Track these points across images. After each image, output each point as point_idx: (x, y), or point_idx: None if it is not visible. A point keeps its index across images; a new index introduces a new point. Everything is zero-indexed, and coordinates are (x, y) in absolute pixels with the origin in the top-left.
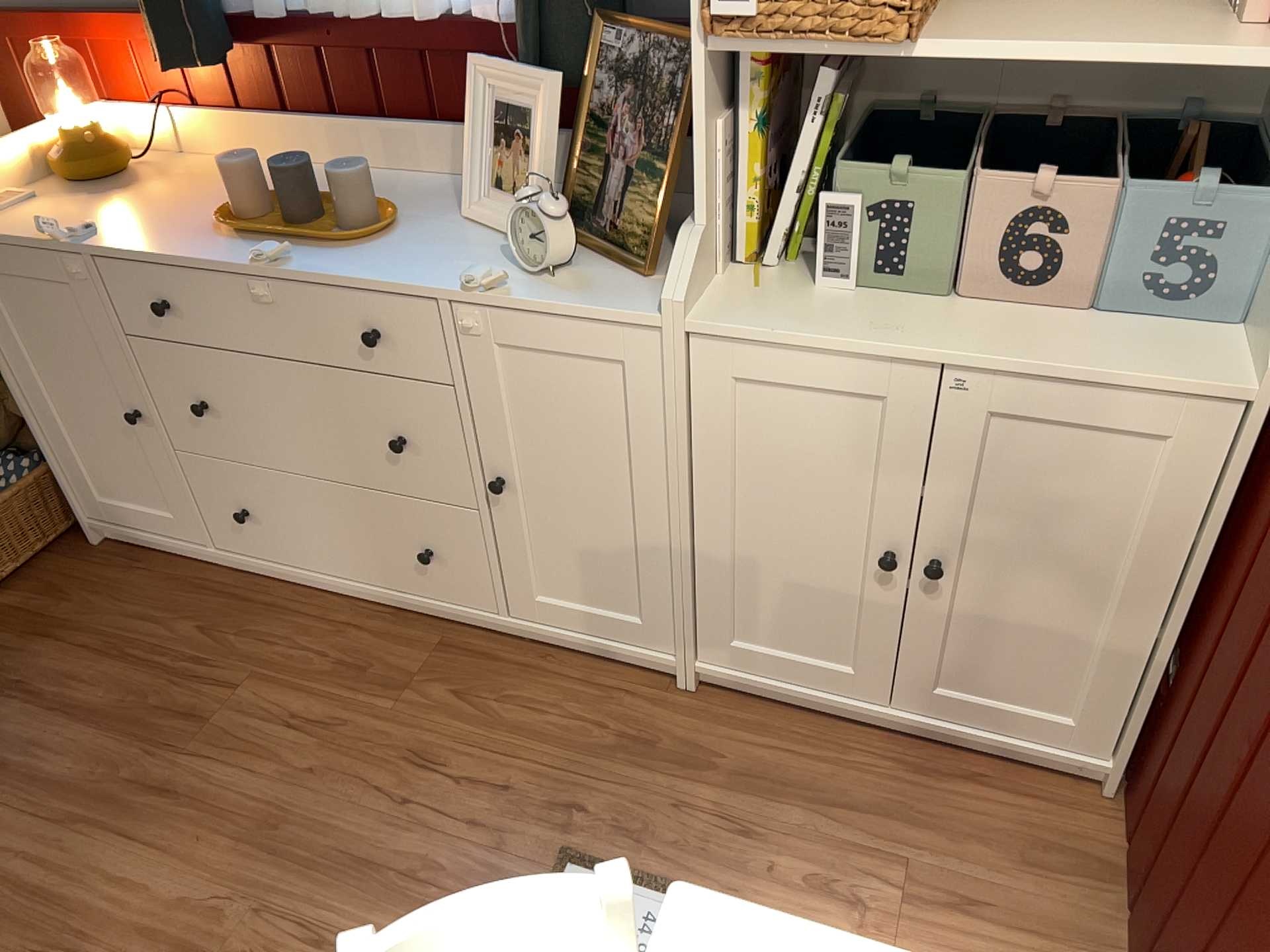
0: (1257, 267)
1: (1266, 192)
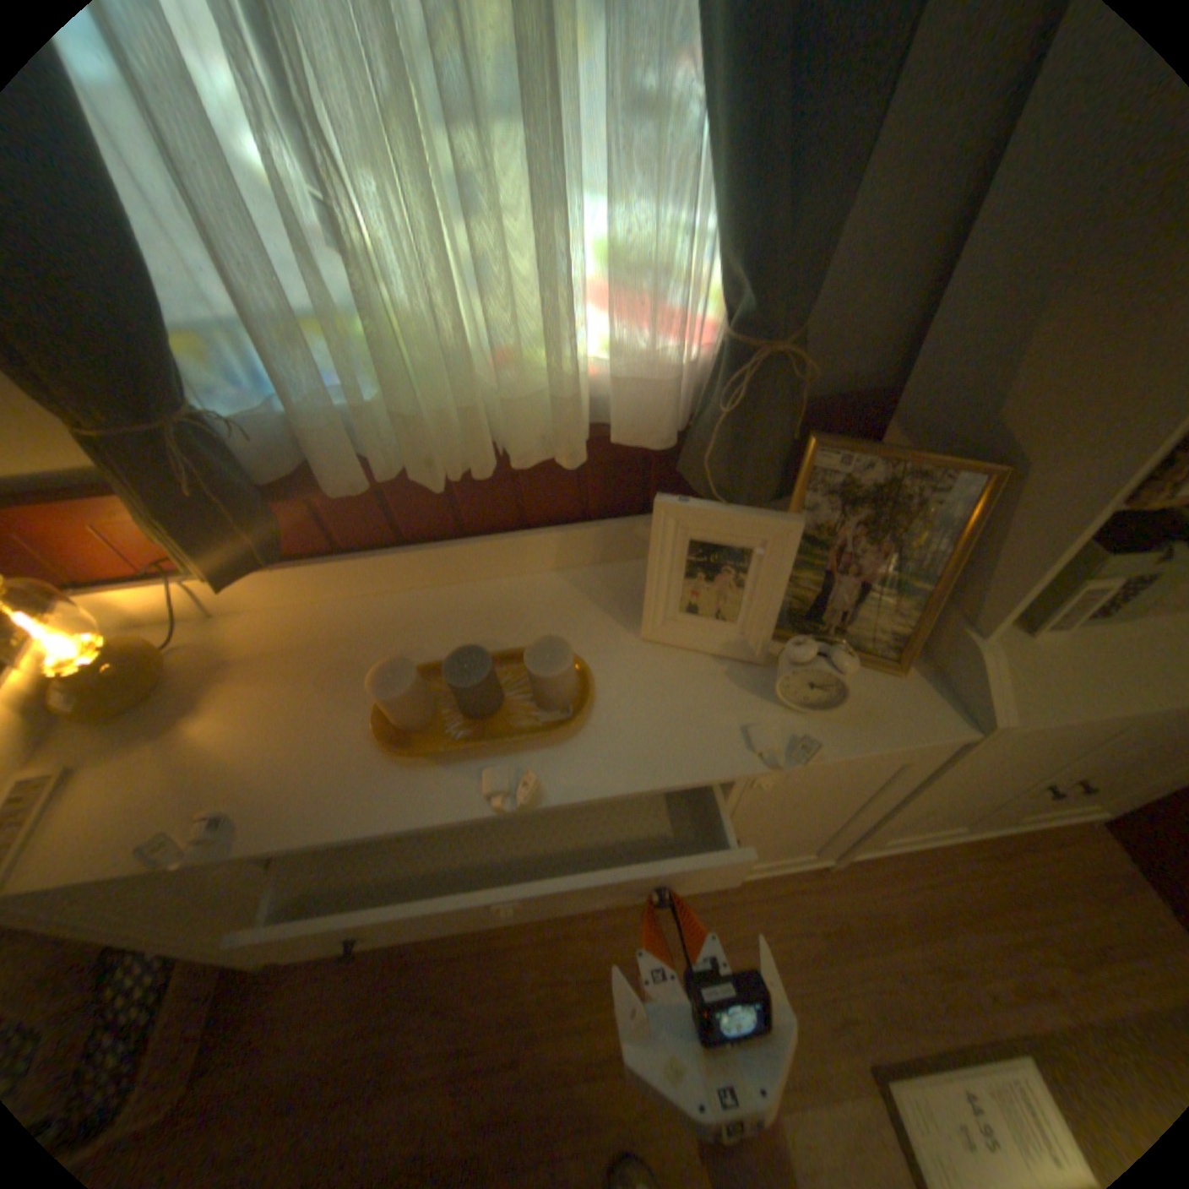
0: None
1: None
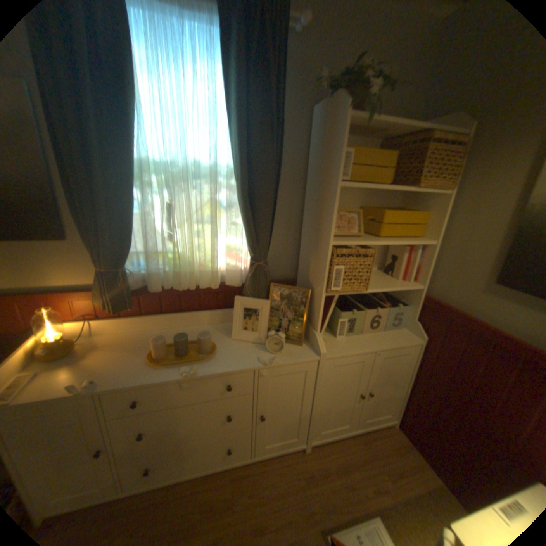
0: (410, 318)
1: (407, 305)
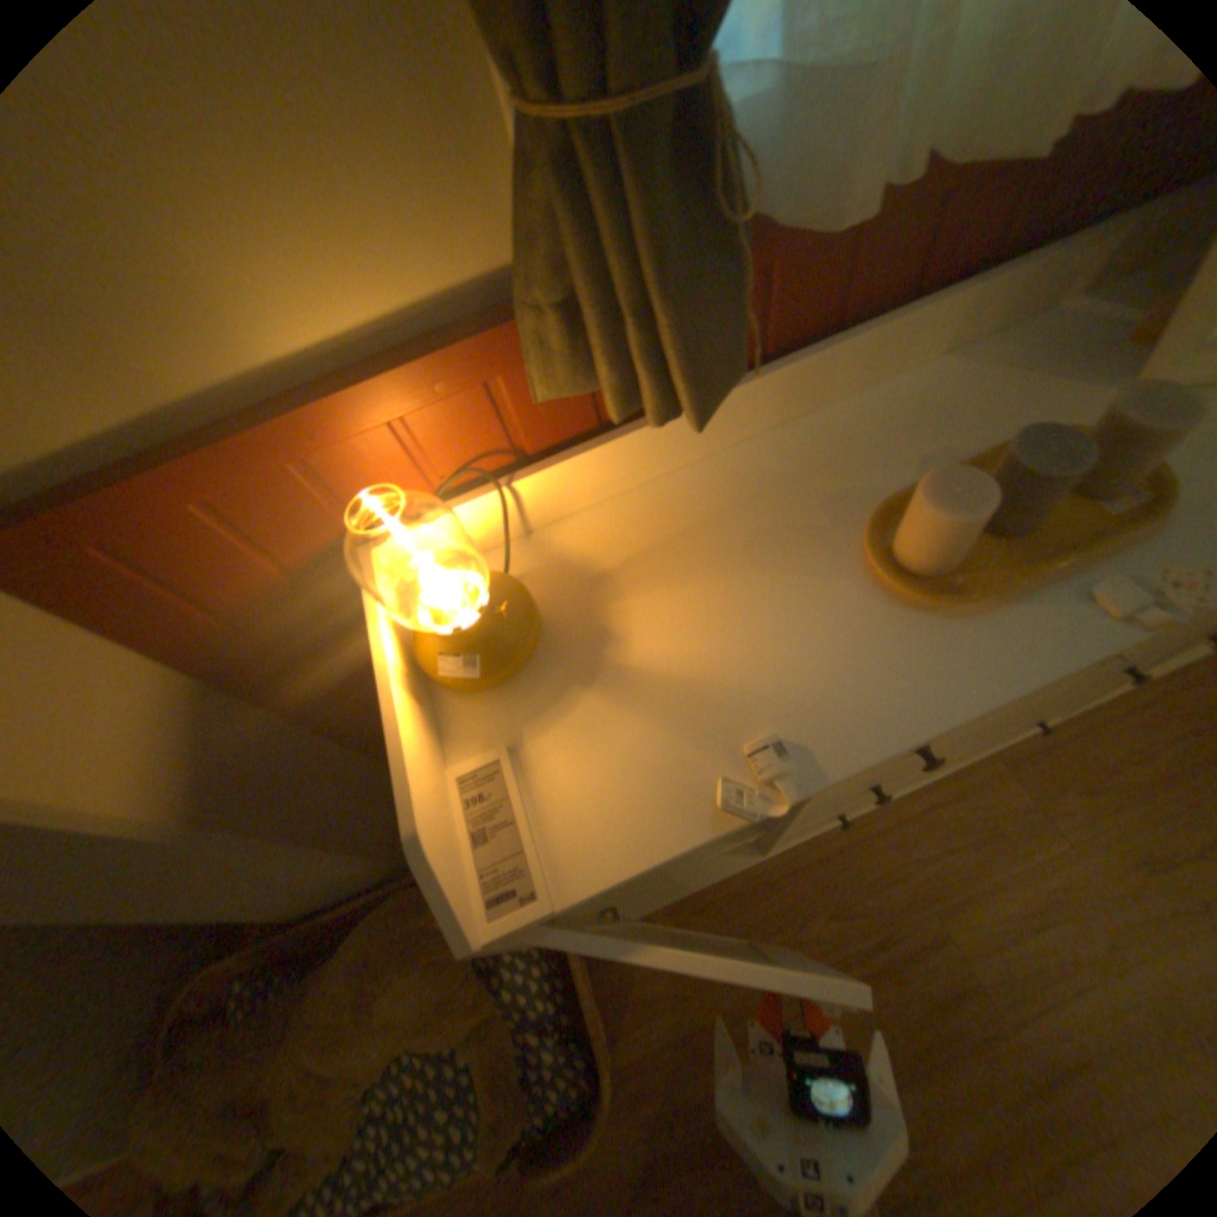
0: None
1: None
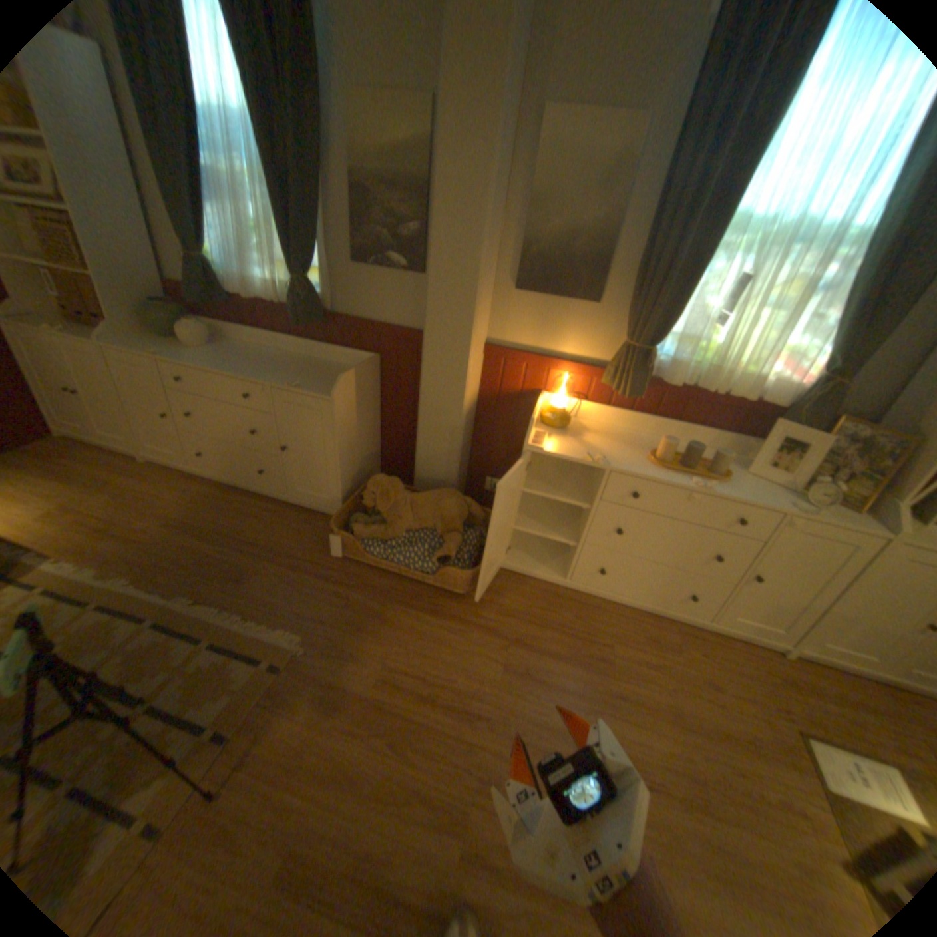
0: None
1: None
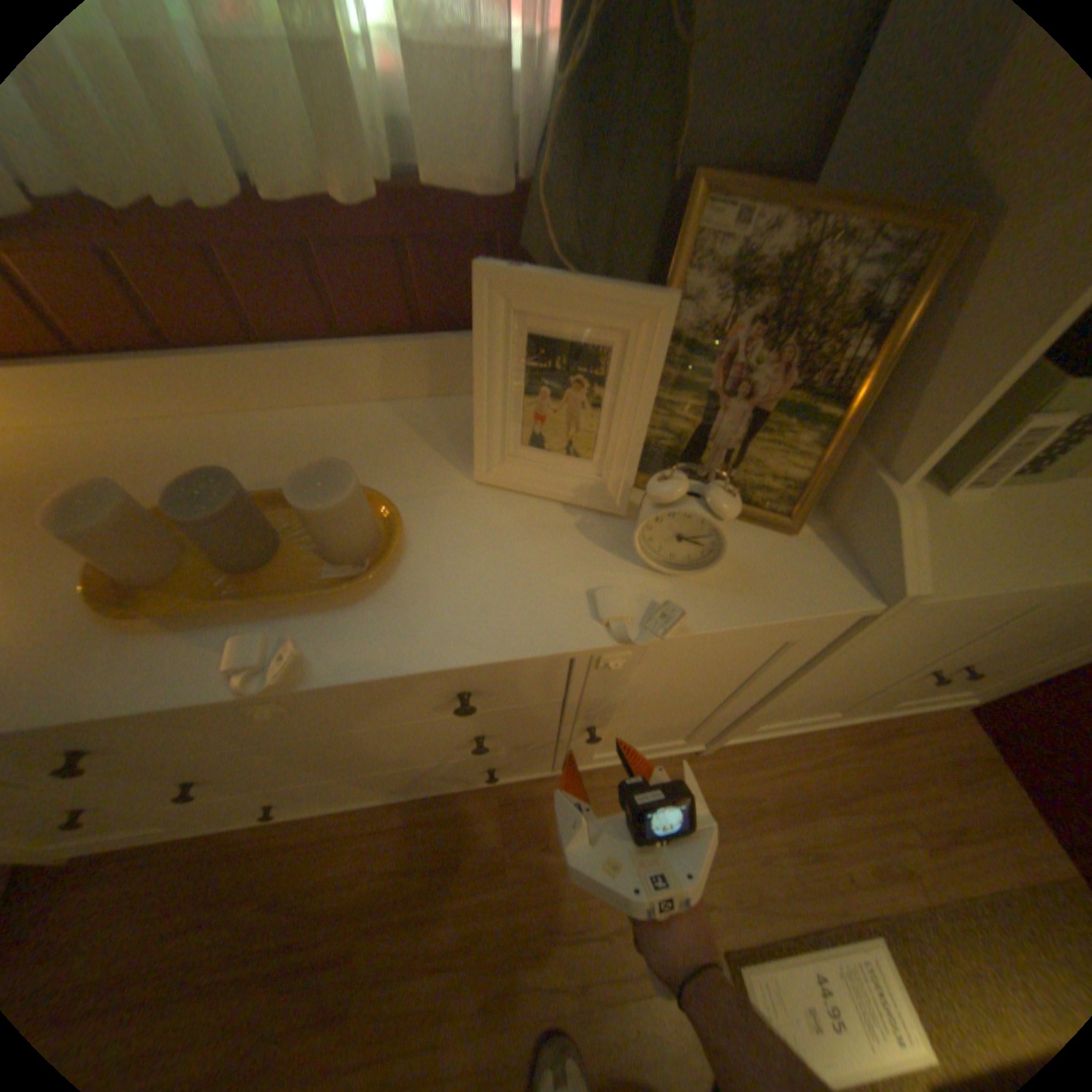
0: None
1: None
